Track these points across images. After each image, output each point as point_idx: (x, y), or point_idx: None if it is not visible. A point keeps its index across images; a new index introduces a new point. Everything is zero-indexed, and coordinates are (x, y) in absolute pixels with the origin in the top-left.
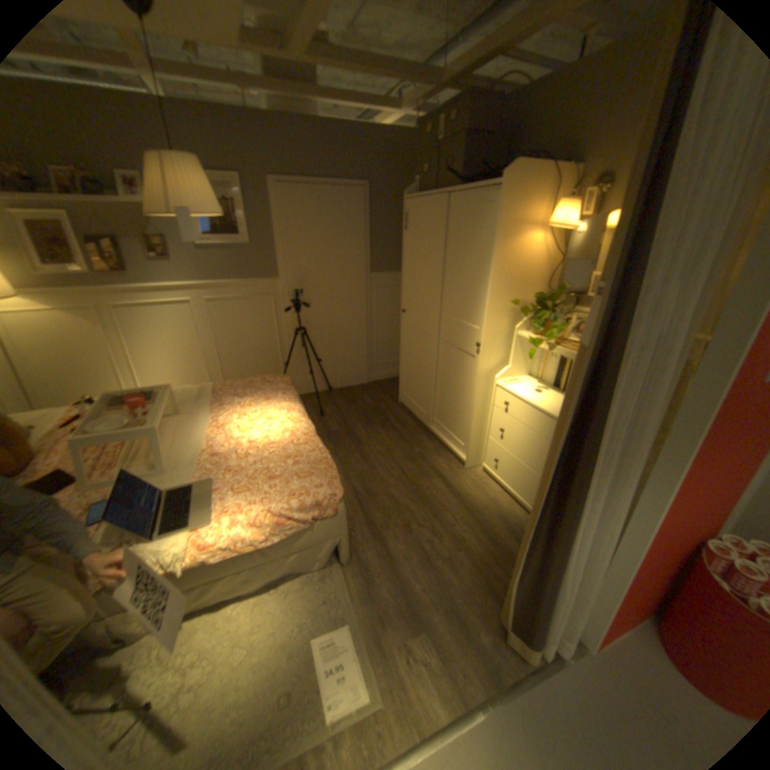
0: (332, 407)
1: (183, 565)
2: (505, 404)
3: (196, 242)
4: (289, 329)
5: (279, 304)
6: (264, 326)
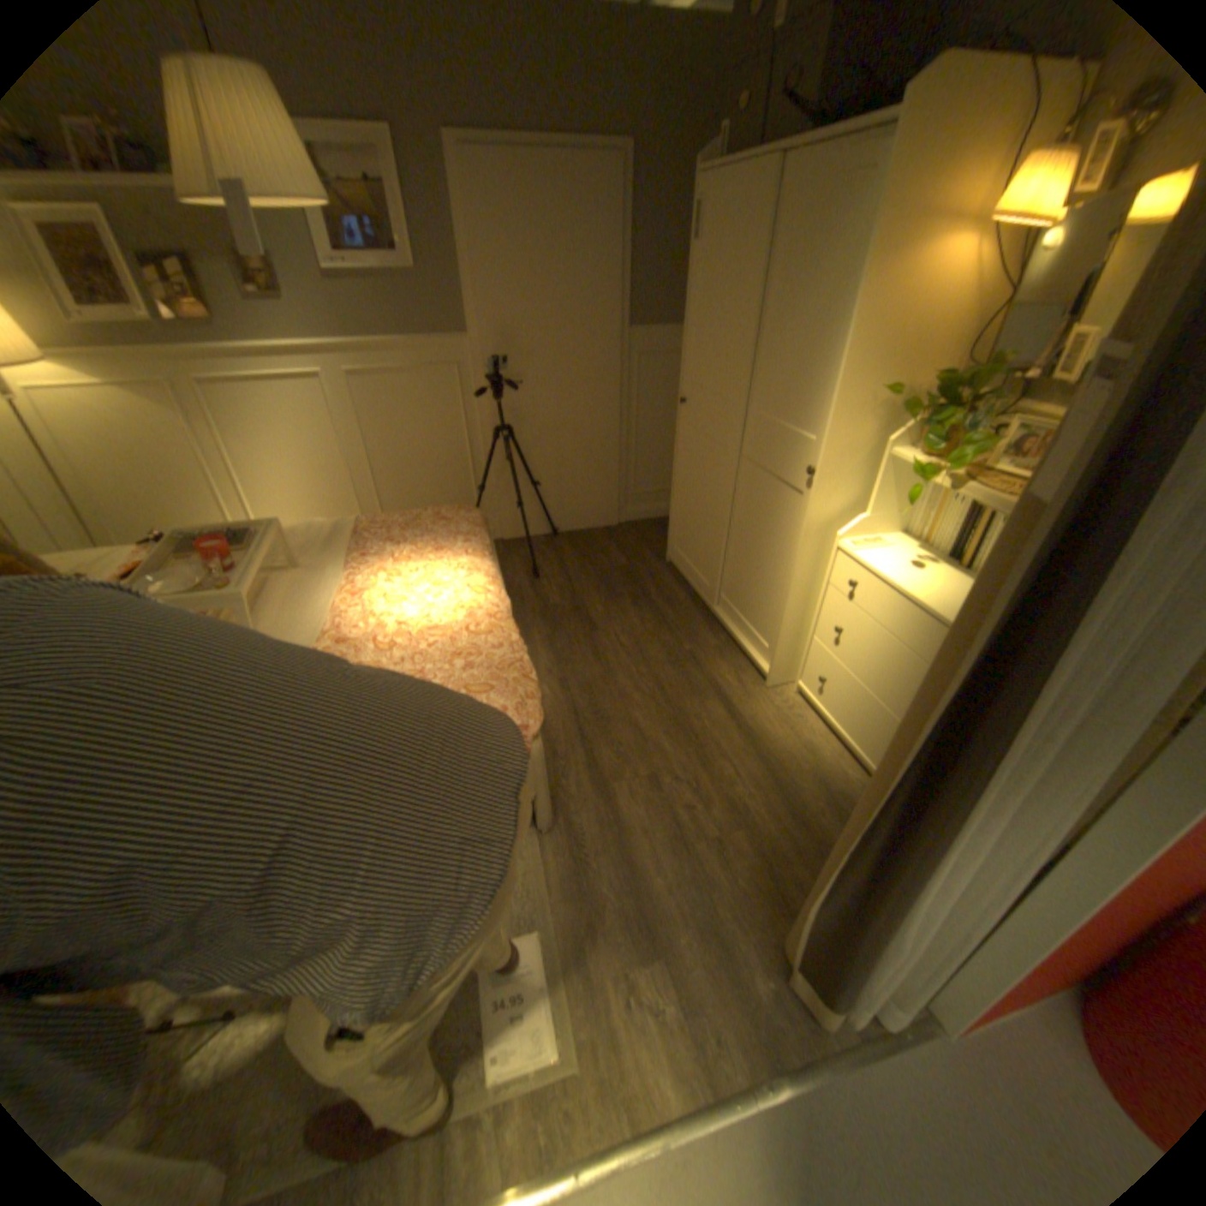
0: (556, 565)
1: None
2: (851, 585)
3: (324, 266)
4: (486, 427)
5: (470, 382)
6: (445, 421)
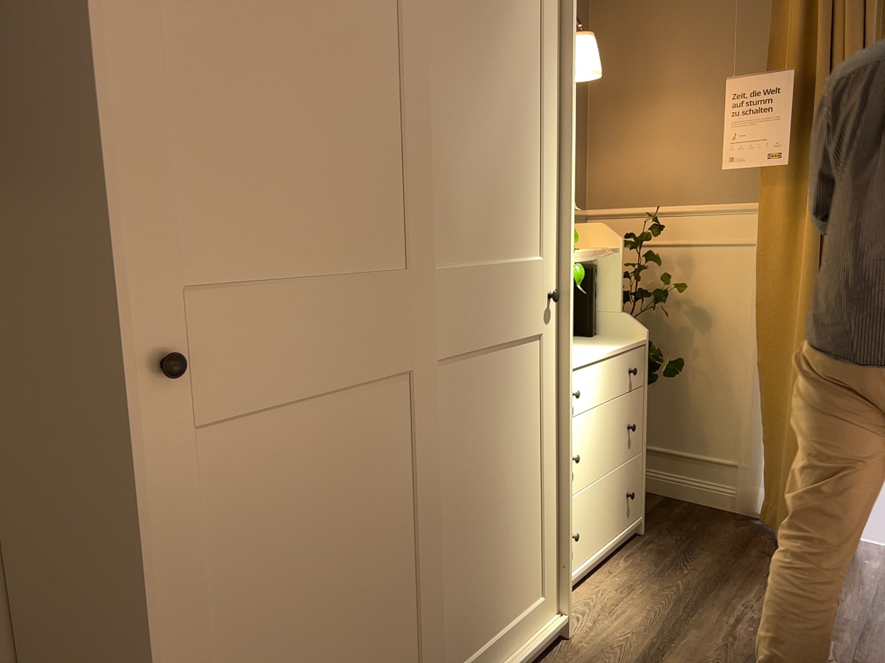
0: None
1: None
2: (576, 394)
3: None
4: None
5: None
6: None
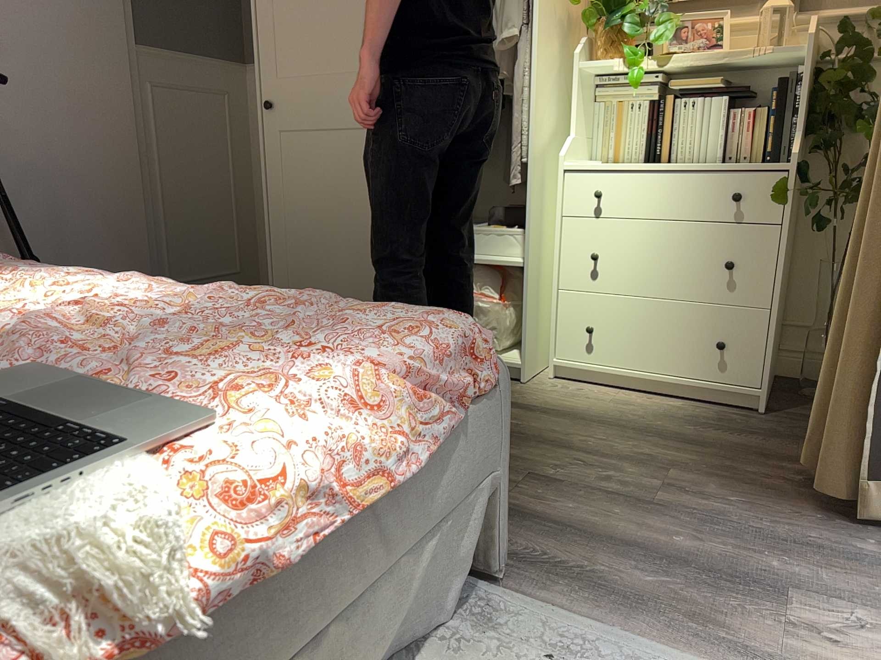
0: None
1: (161, 637)
2: (599, 196)
3: None
4: None
5: None
6: None
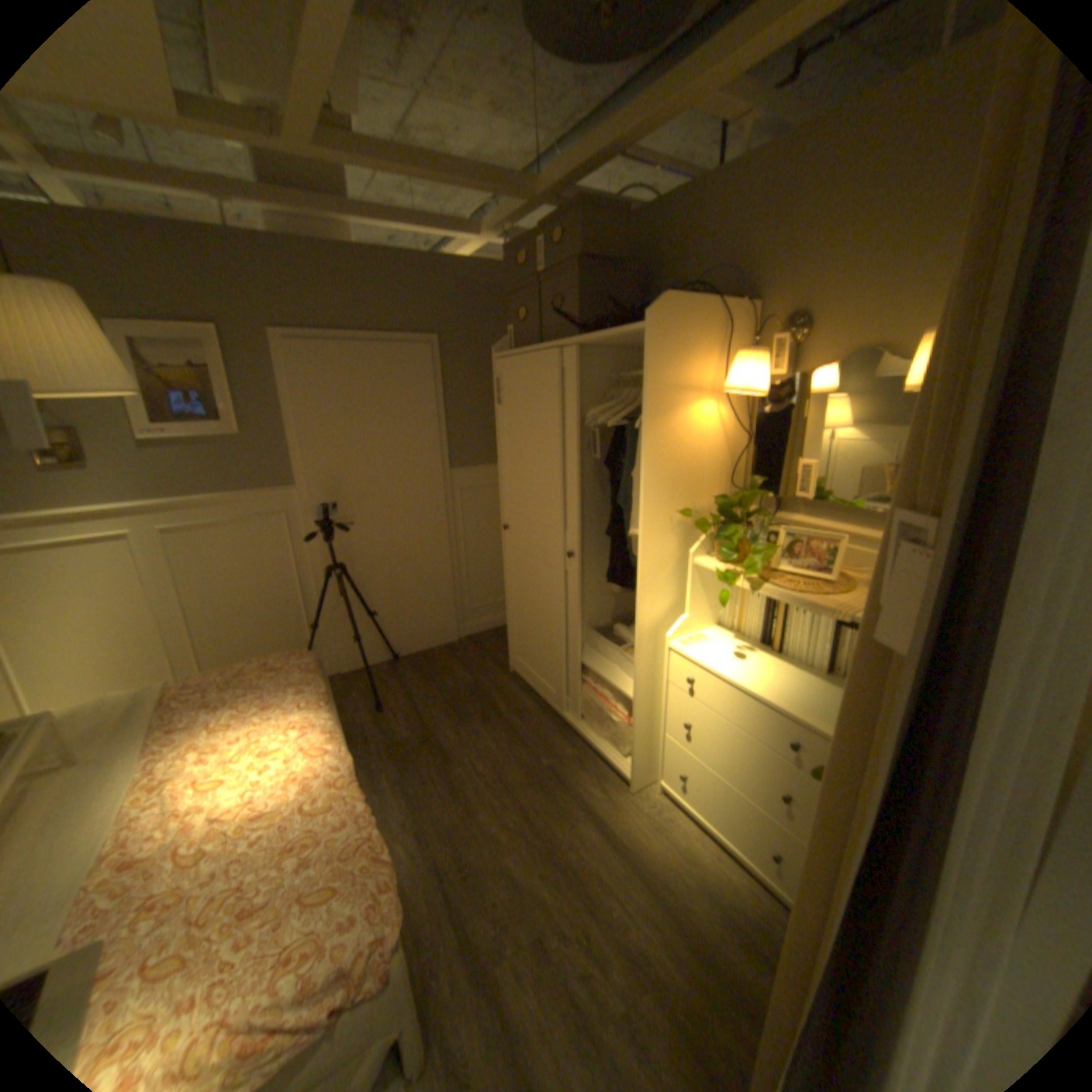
0: (400, 692)
1: None
2: (689, 683)
3: (142, 436)
4: (319, 566)
5: (300, 527)
6: (274, 565)
